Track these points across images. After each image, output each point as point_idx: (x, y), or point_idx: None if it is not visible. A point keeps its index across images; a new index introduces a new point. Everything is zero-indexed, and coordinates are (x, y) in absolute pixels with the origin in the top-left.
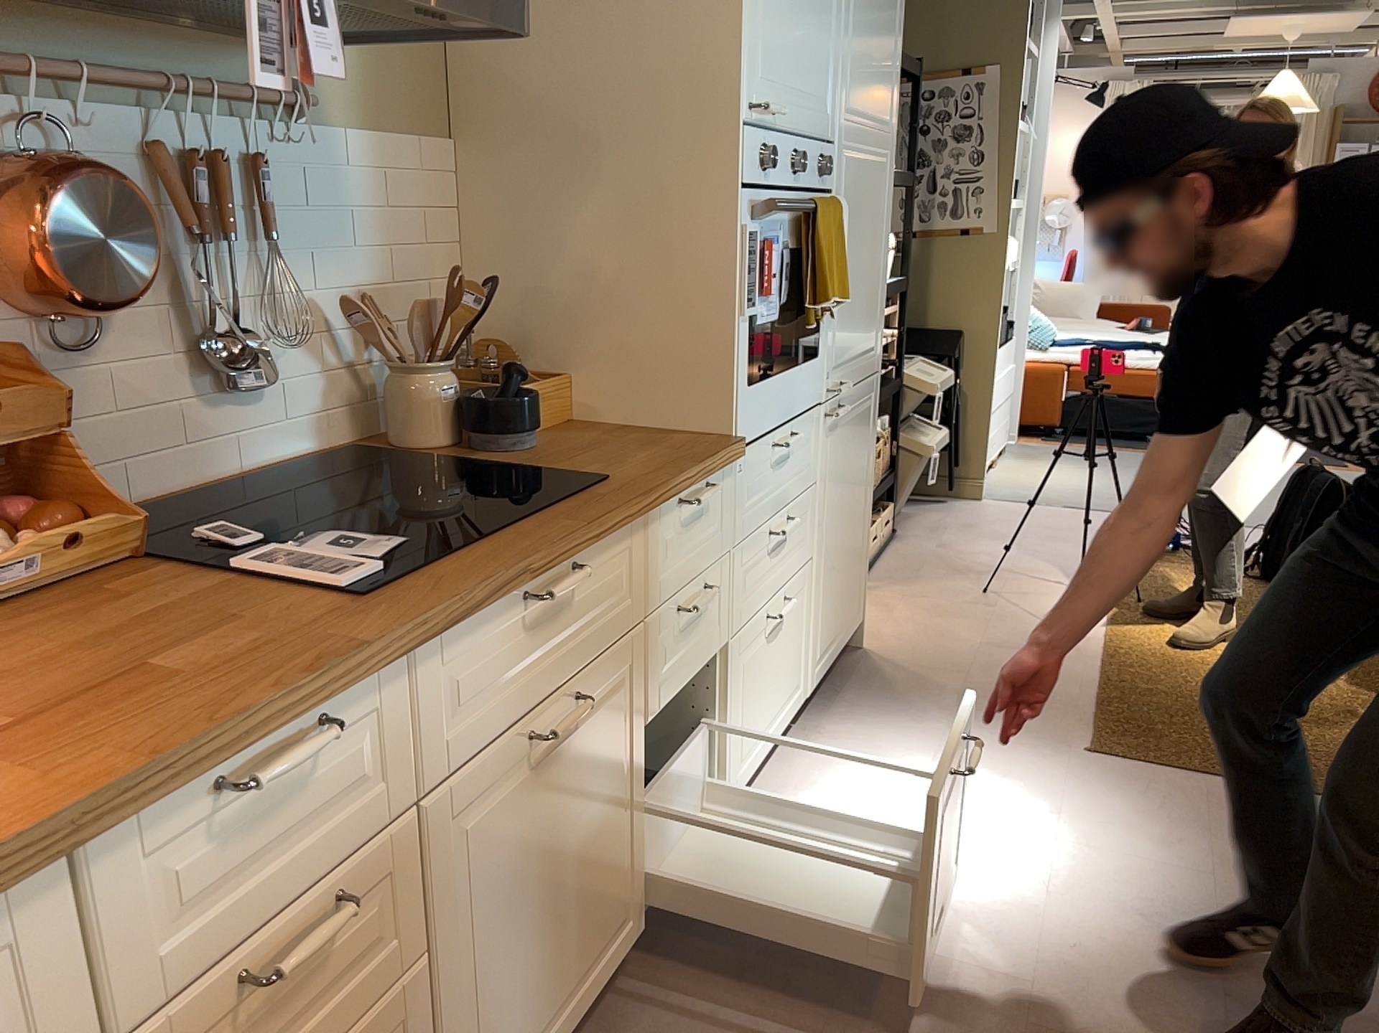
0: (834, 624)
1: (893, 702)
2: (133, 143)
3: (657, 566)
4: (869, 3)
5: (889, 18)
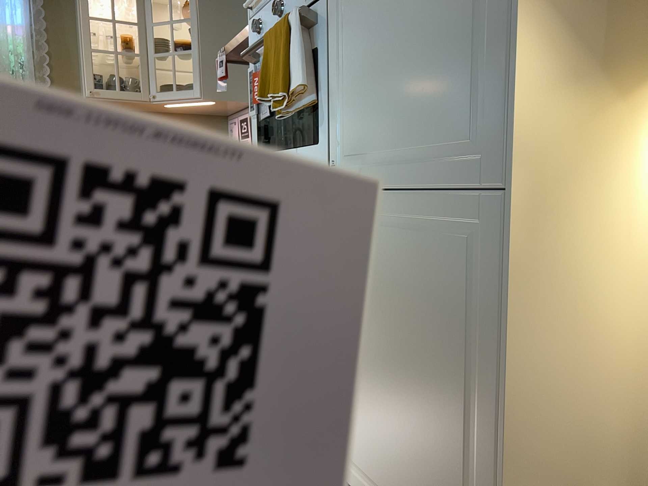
0: (382, 473)
1: None
2: None
3: None
4: None
5: None
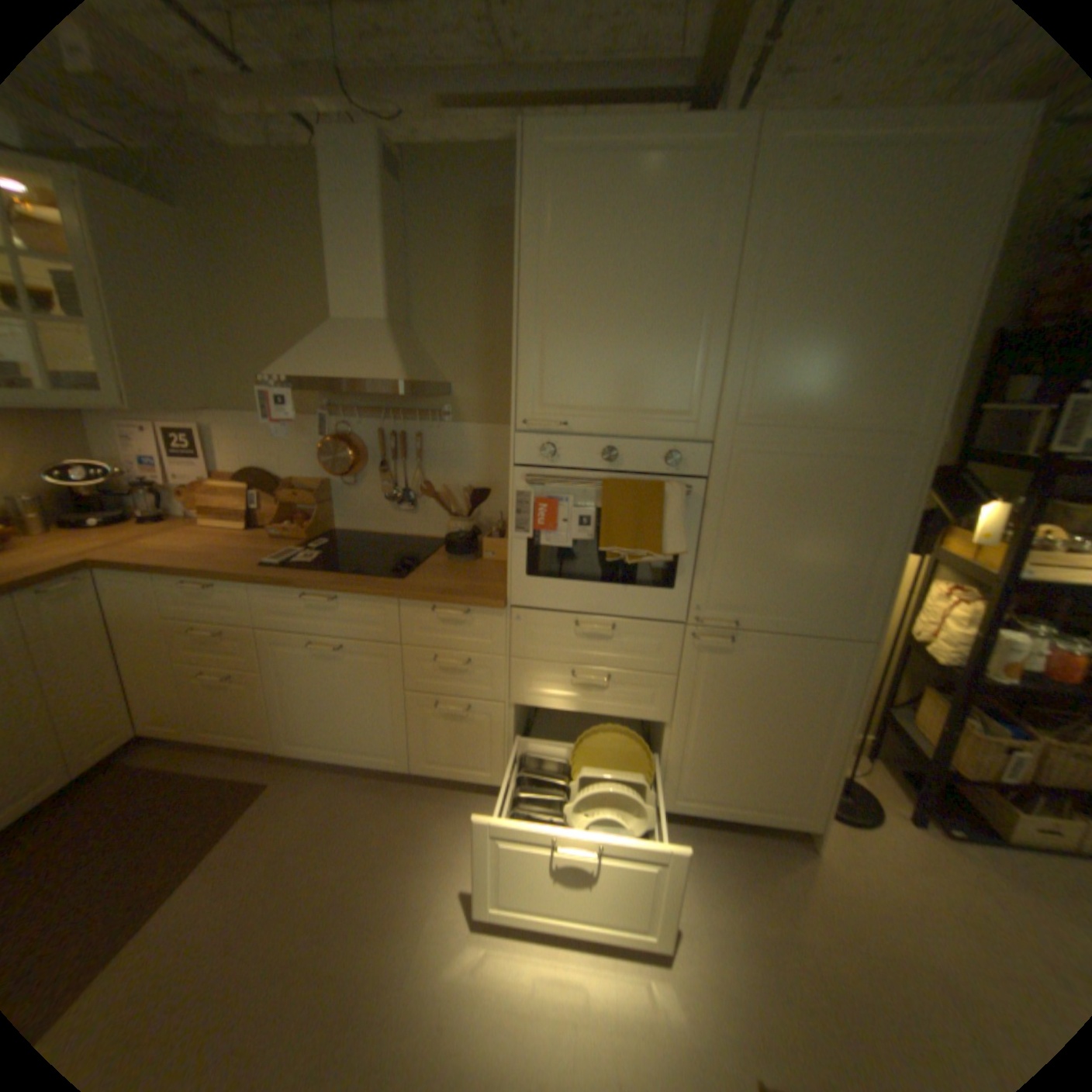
0: (723, 794)
1: (738, 886)
2: (375, 429)
3: (413, 628)
4: (812, 320)
5: (897, 322)
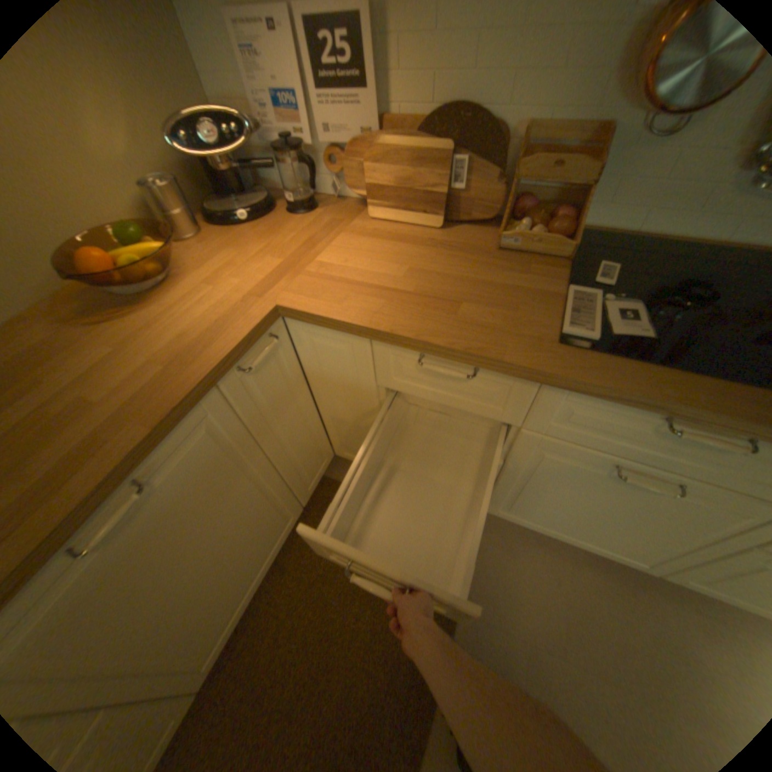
0: None
1: None
2: None
3: None
4: None
5: None
